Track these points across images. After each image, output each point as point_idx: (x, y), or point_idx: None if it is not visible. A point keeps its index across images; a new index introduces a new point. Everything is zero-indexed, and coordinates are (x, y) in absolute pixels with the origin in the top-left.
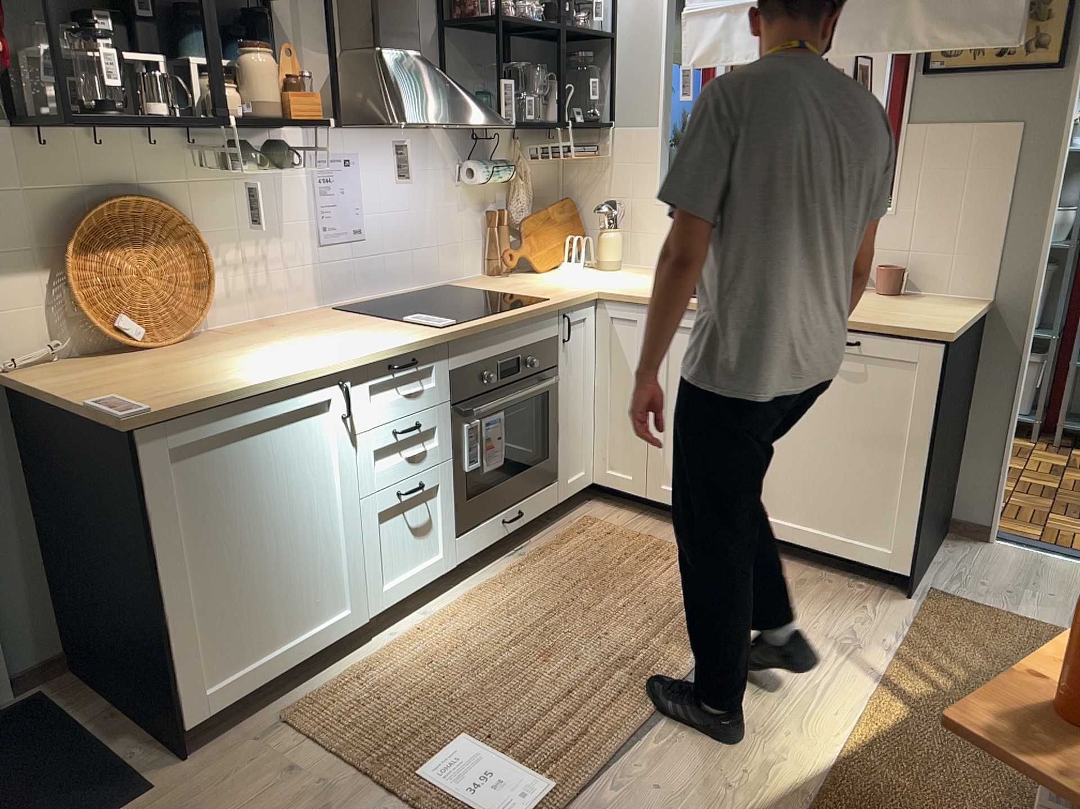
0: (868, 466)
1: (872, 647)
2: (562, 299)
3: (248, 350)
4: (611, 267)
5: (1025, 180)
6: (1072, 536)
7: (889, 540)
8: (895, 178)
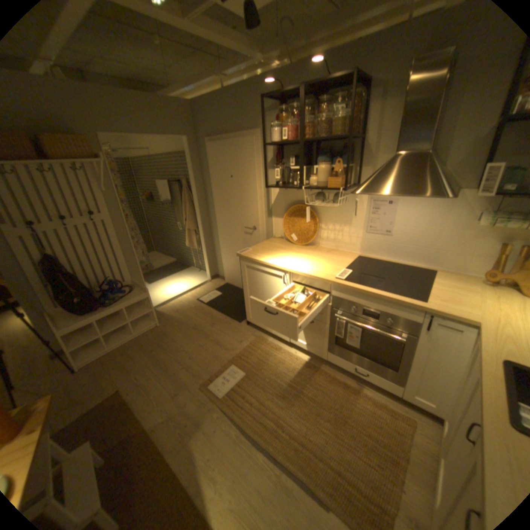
0: None
1: None
2: (430, 307)
3: (296, 254)
4: None
5: None
6: None
7: None
8: None
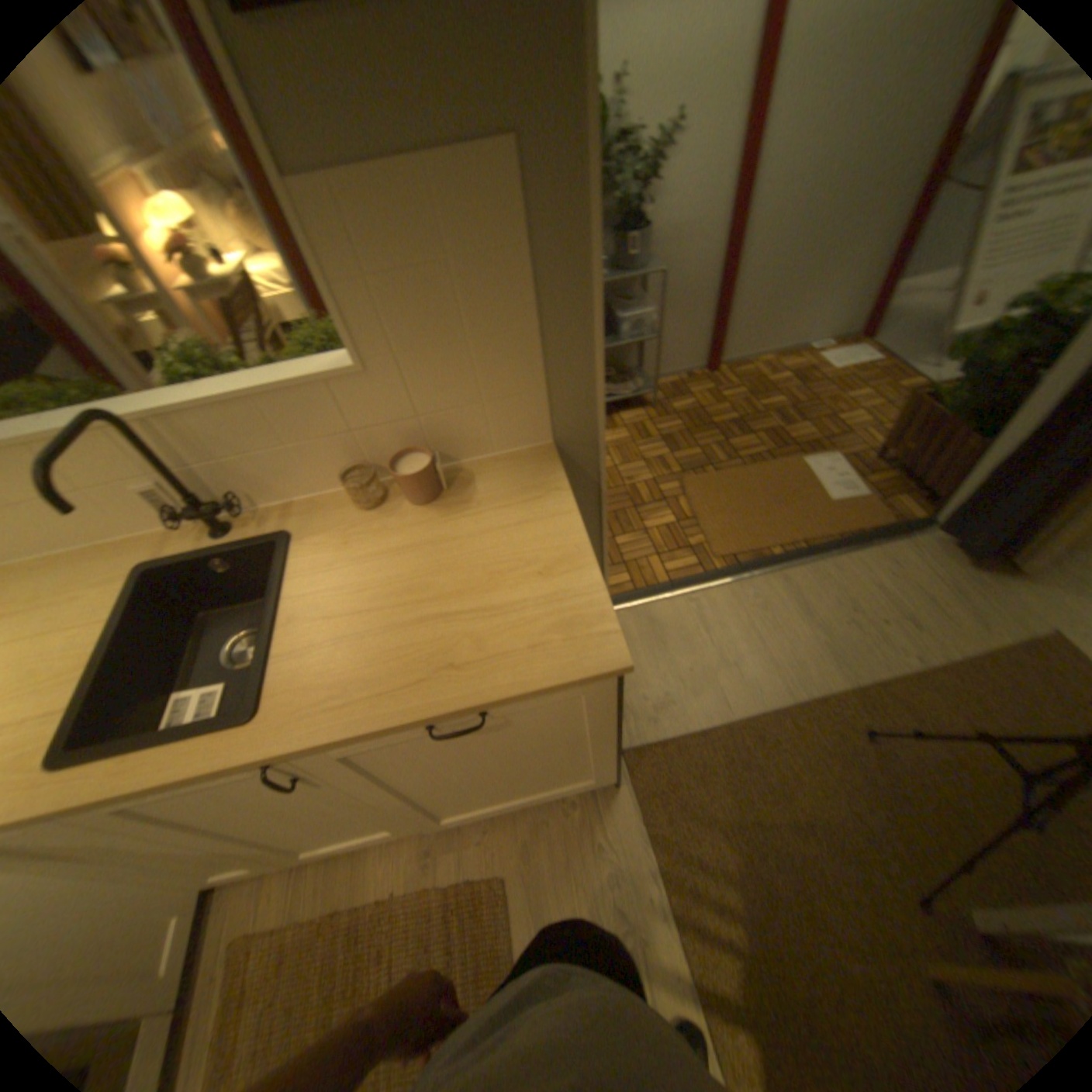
0: (543, 765)
1: (648, 935)
2: None
3: None
4: None
5: (543, 263)
6: (643, 564)
7: (584, 780)
8: (324, 310)
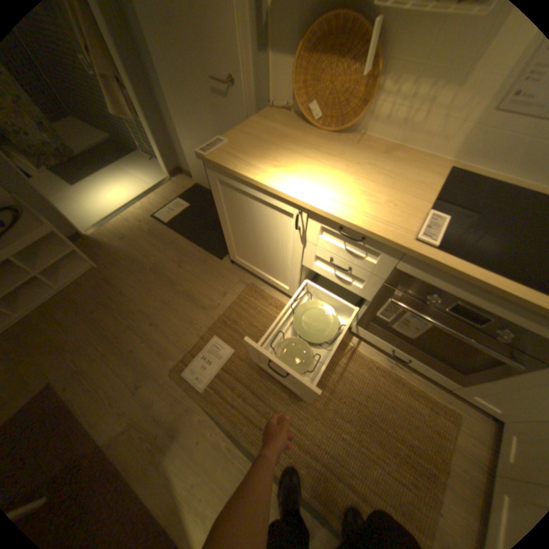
0: None
1: None
2: None
3: (322, 157)
4: None
5: None
6: None
7: None
8: None
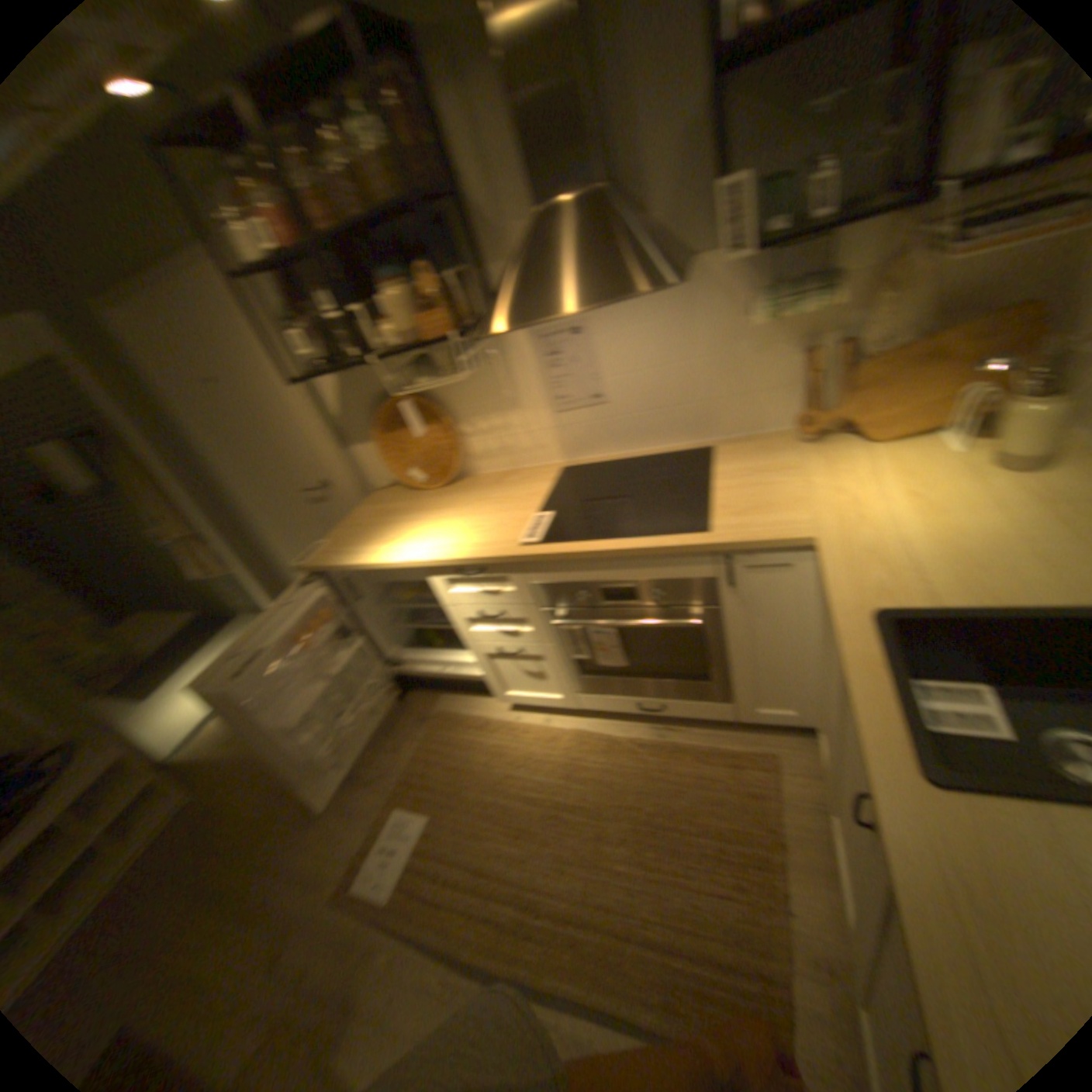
0: None
1: None
2: (715, 540)
3: (425, 515)
4: (1004, 464)
5: None
6: None
7: None
8: None
